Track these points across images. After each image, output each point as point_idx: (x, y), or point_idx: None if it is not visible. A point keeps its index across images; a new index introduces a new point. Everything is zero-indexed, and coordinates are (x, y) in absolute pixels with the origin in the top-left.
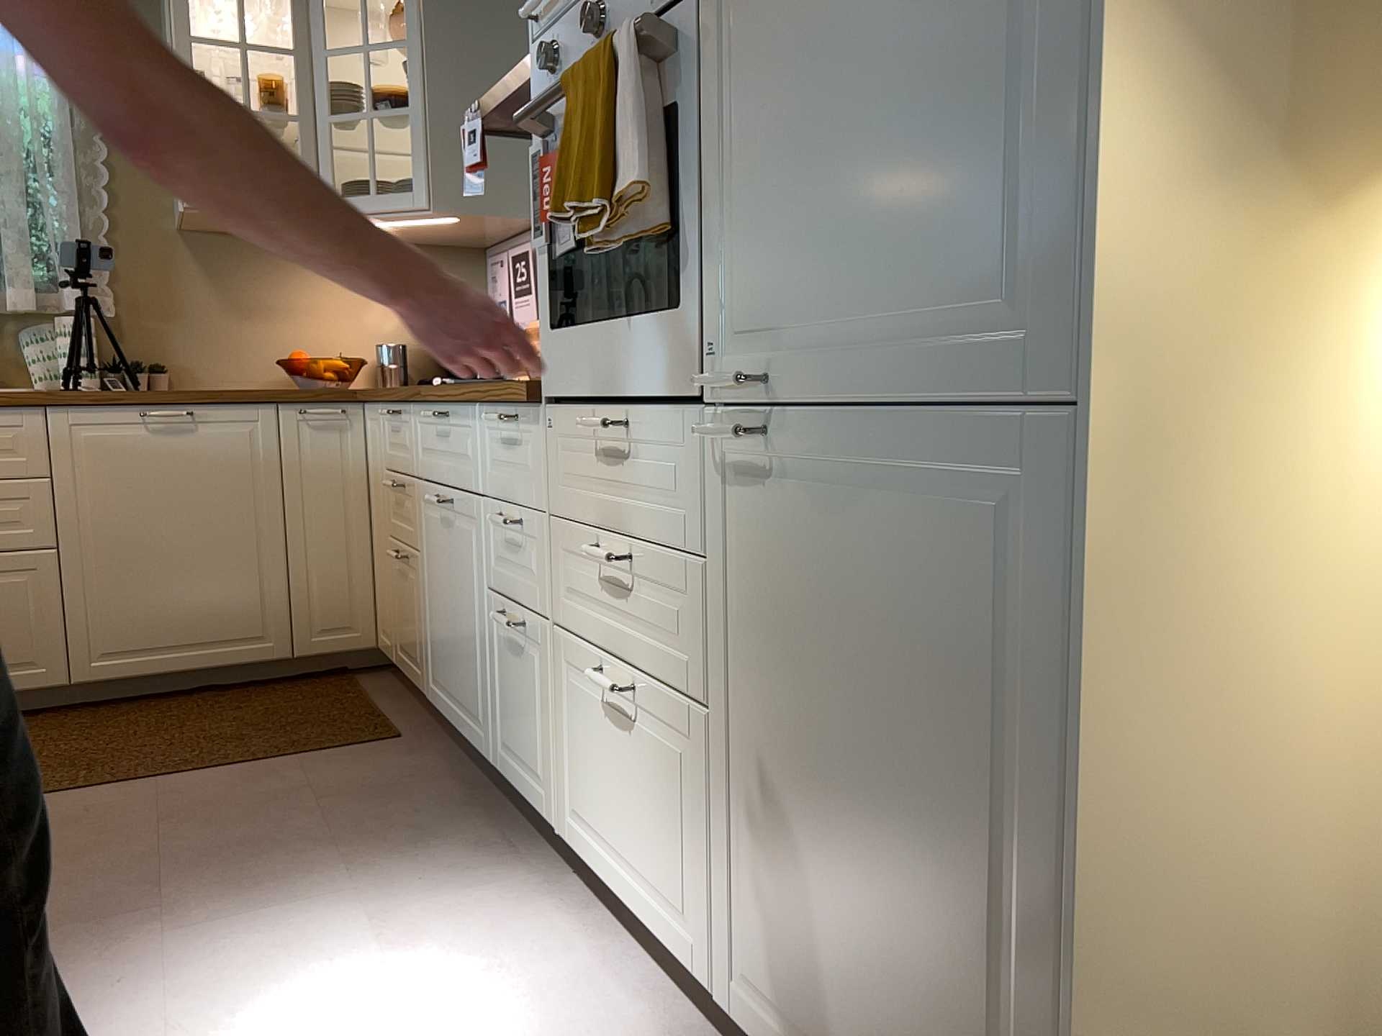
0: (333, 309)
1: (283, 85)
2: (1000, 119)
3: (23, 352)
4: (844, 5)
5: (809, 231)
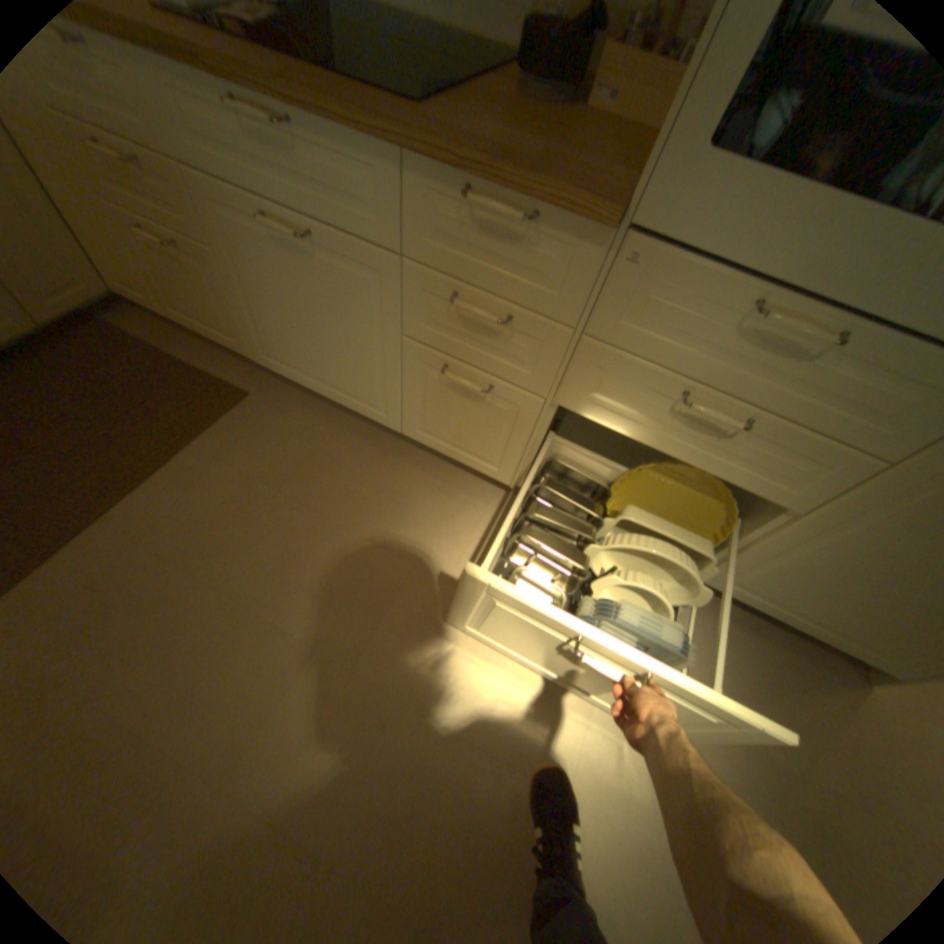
0: None
1: None
2: None
3: None
4: None
5: None
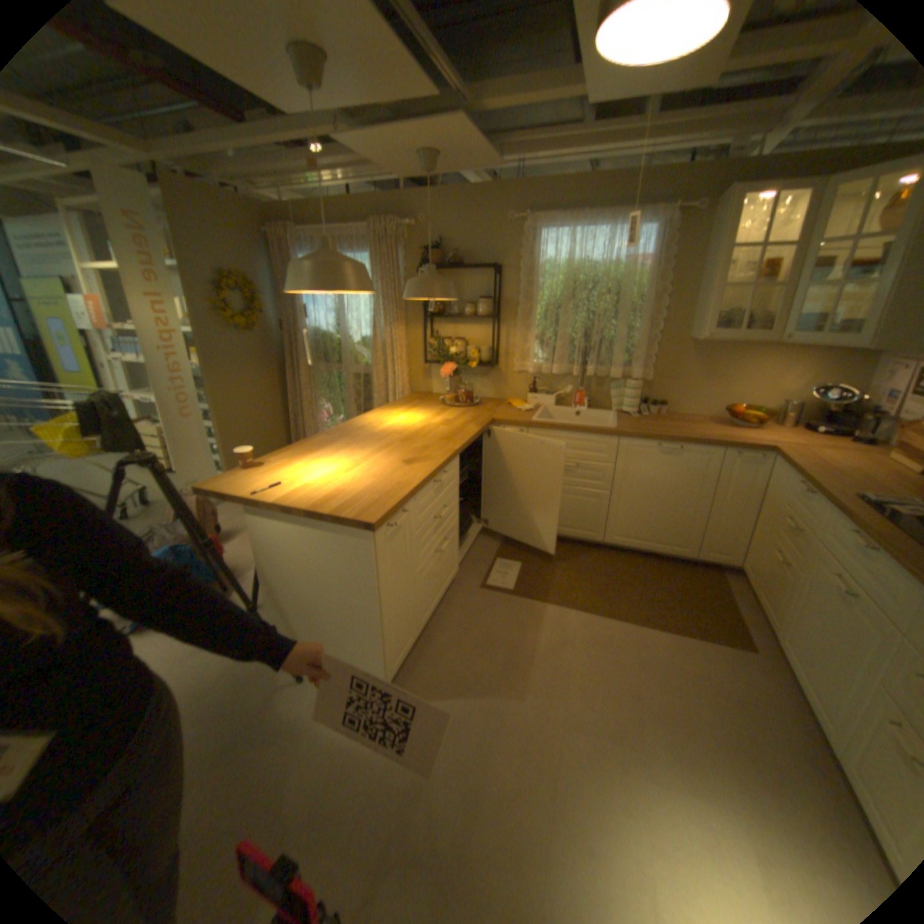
0: (762, 378)
1: (779, 259)
2: None
3: (609, 391)
4: None
5: None
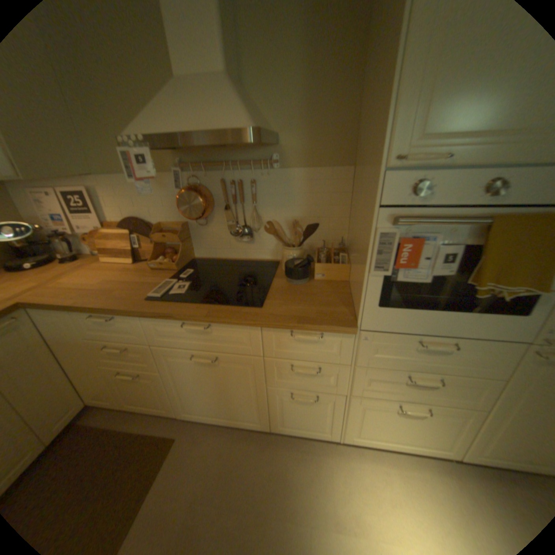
0: None
1: None
2: None
3: None
4: None
5: None
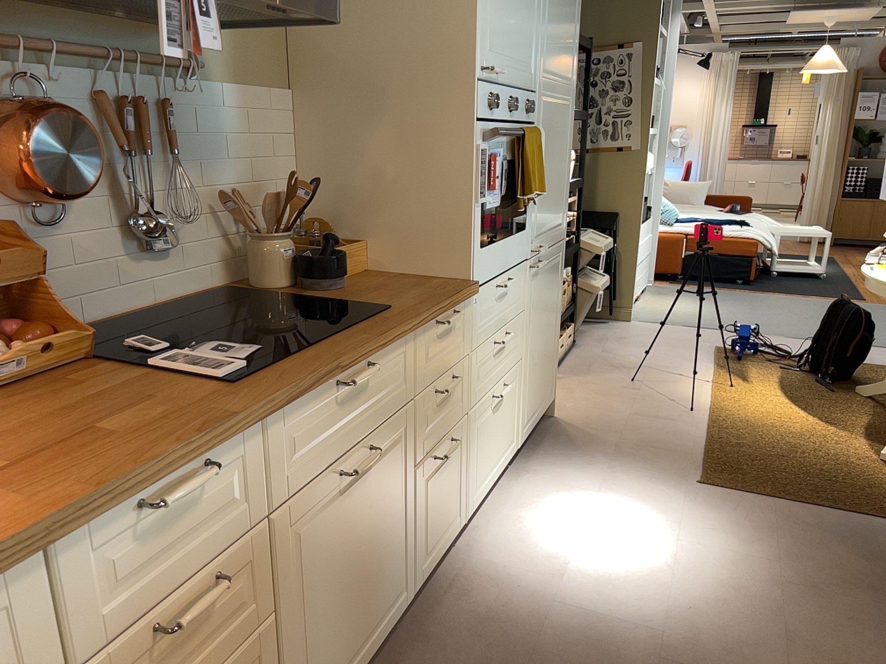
0: None
1: None
2: (563, 189)
3: None
4: (553, 155)
5: (546, 206)
